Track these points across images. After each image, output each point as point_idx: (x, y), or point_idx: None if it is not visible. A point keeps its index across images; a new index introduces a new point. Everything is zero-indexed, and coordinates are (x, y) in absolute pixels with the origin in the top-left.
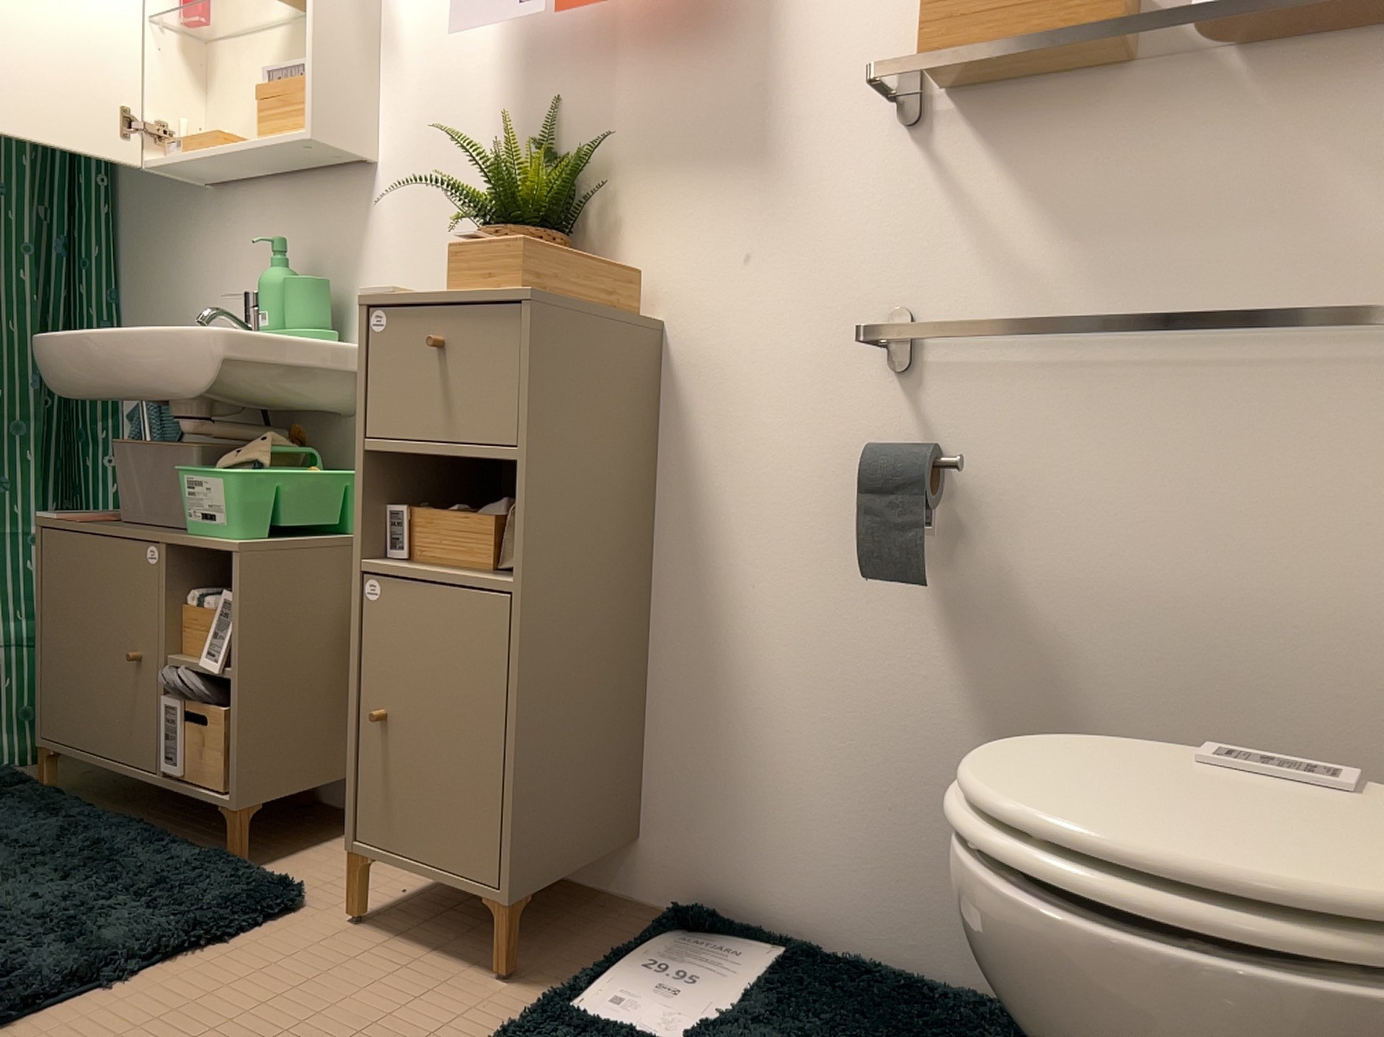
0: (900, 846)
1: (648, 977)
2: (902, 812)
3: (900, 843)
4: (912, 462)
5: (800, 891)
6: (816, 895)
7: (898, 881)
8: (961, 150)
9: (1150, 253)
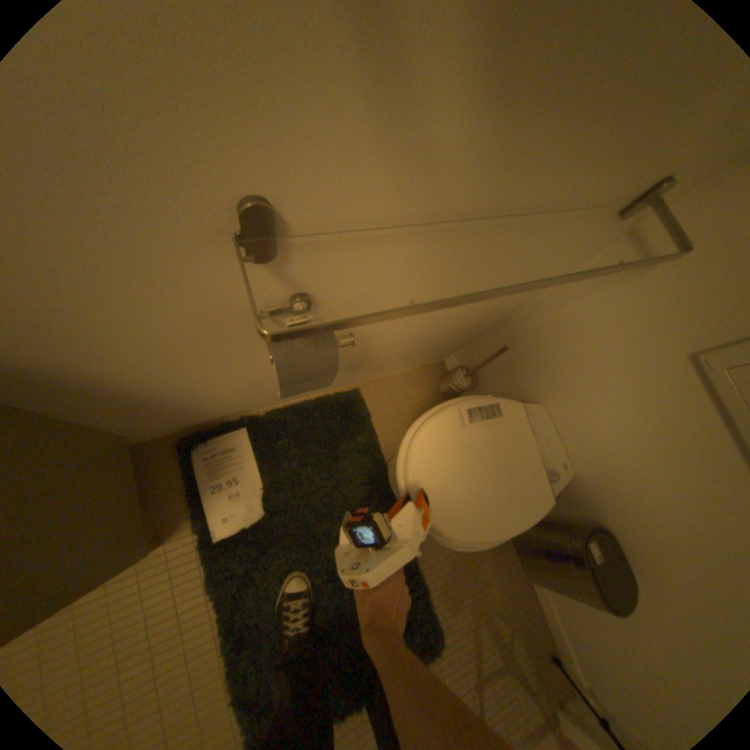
0: None
1: (220, 496)
2: None
3: None
4: (325, 361)
5: (236, 409)
6: (245, 406)
7: None
8: None
9: (555, 128)
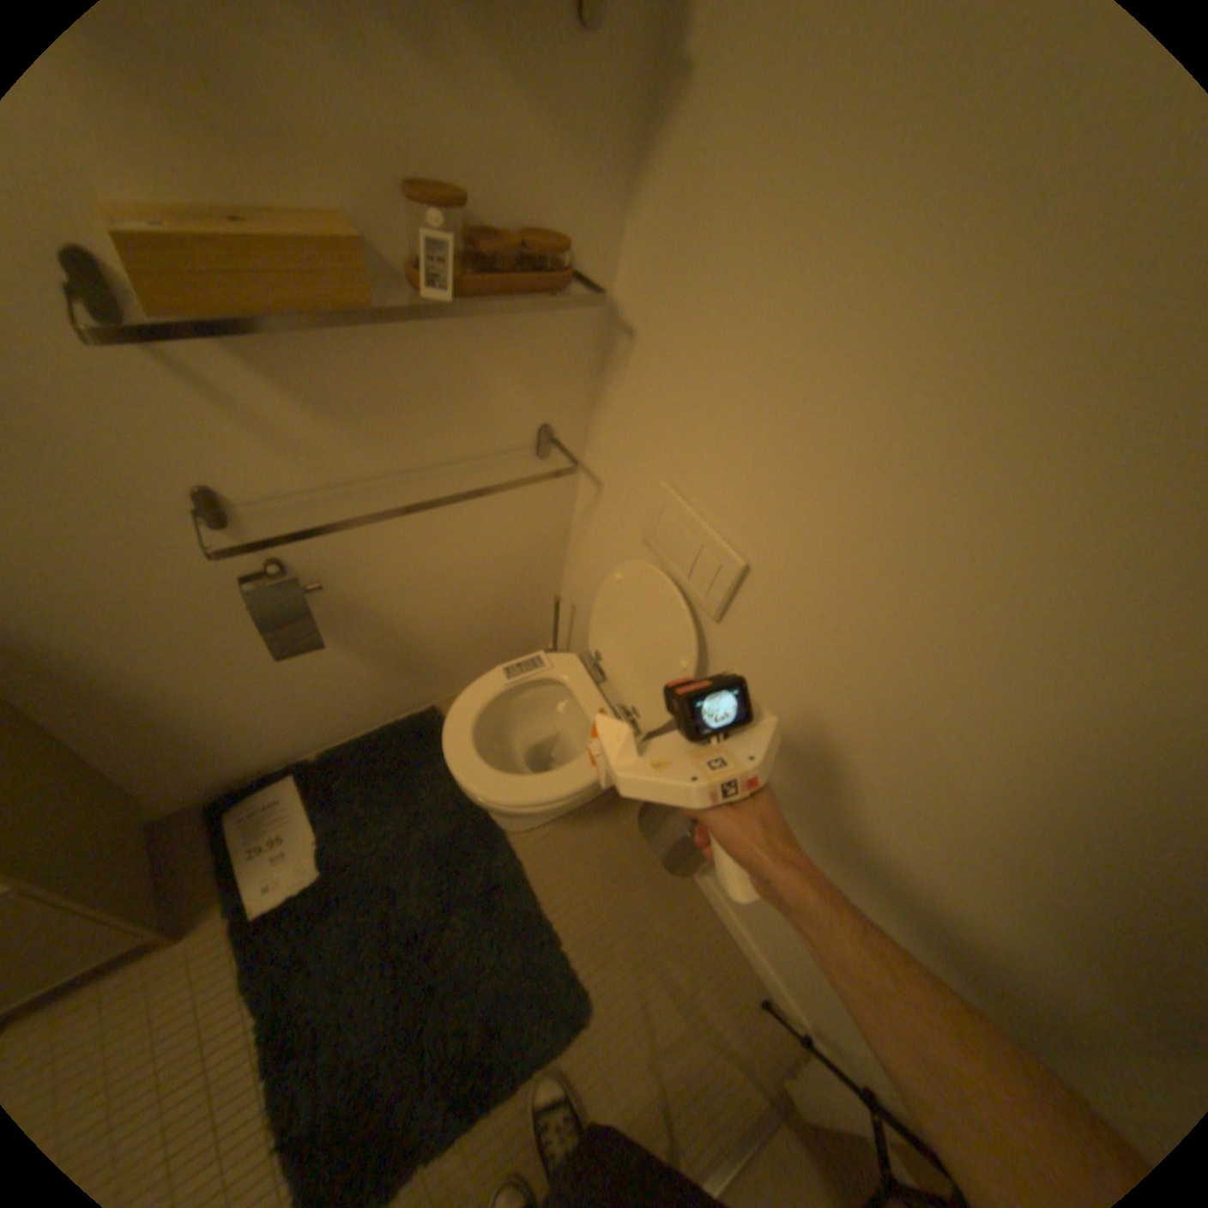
0: (326, 709)
1: (257, 863)
2: (322, 700)
3: (325, 708)
4: (294, 604)
5: (275, 751)
6: (286, 747)
7: (330, 718)
8: (198, 348)
9: (392, 421)
